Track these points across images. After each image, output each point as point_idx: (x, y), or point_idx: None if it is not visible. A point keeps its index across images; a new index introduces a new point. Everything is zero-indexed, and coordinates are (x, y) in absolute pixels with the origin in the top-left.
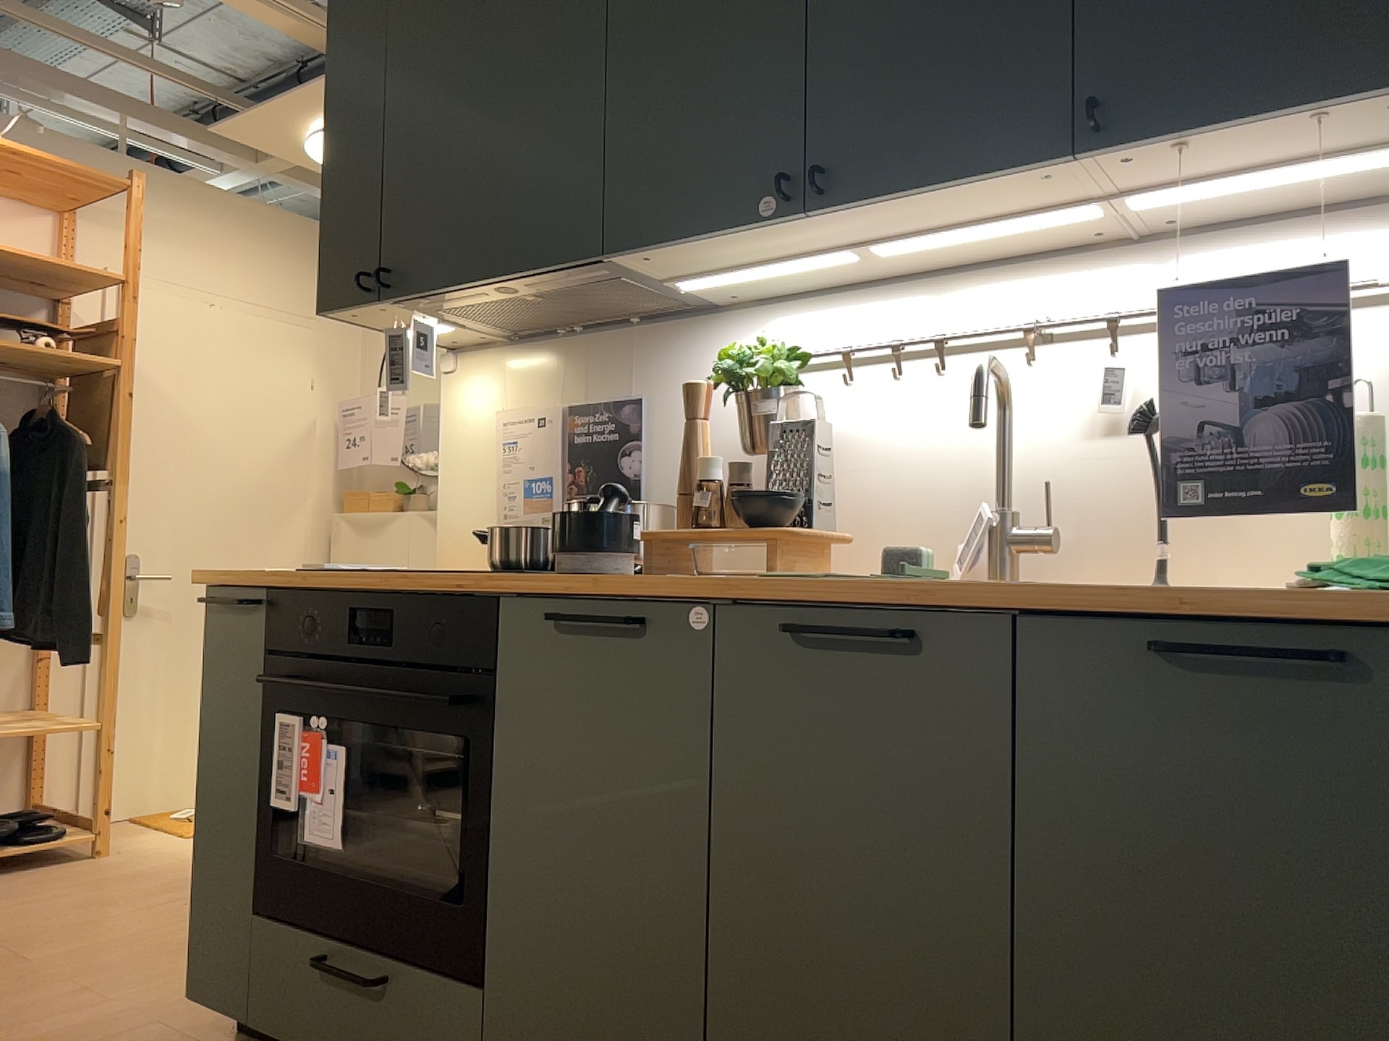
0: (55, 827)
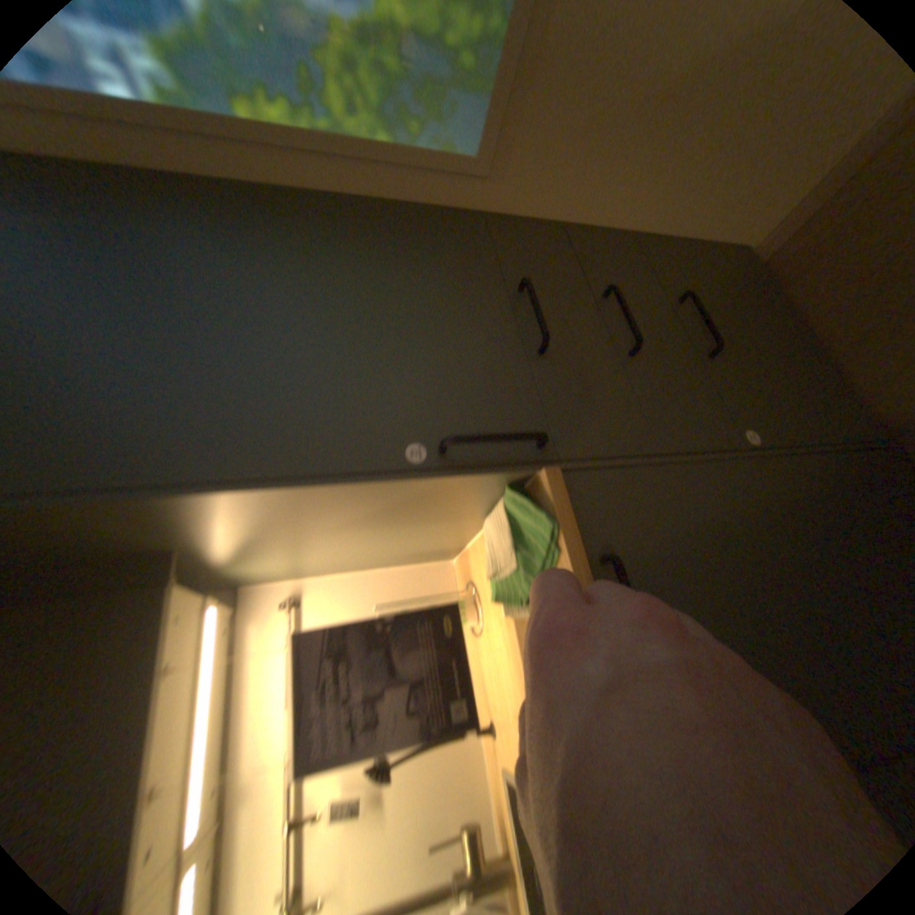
0: None
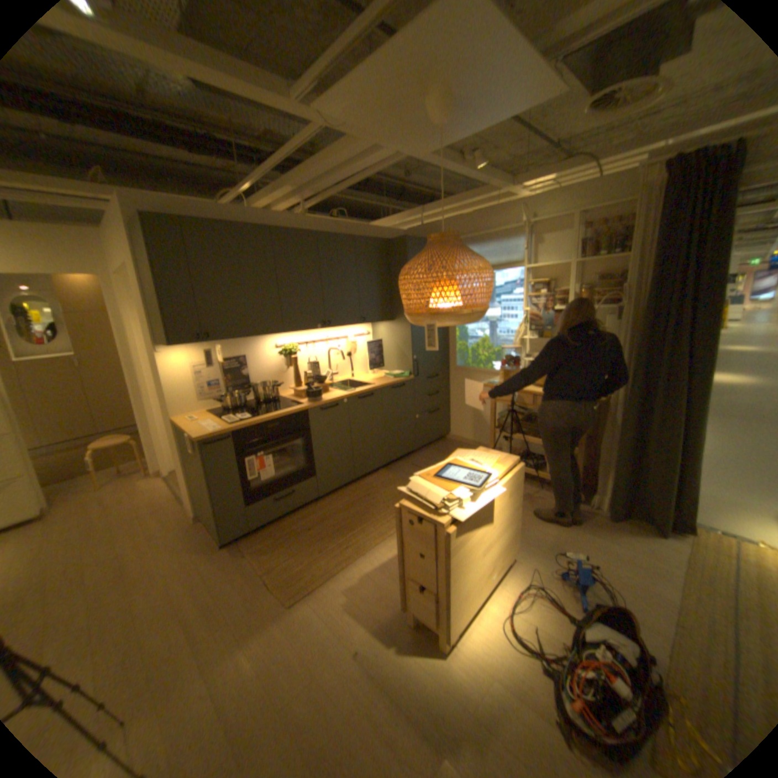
0: None
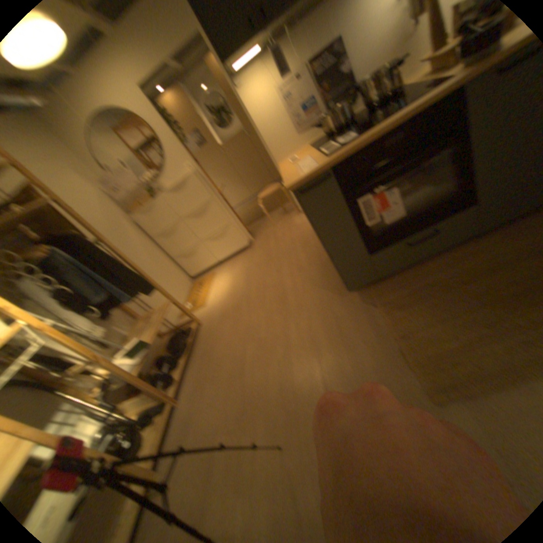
0: (186, 329)
